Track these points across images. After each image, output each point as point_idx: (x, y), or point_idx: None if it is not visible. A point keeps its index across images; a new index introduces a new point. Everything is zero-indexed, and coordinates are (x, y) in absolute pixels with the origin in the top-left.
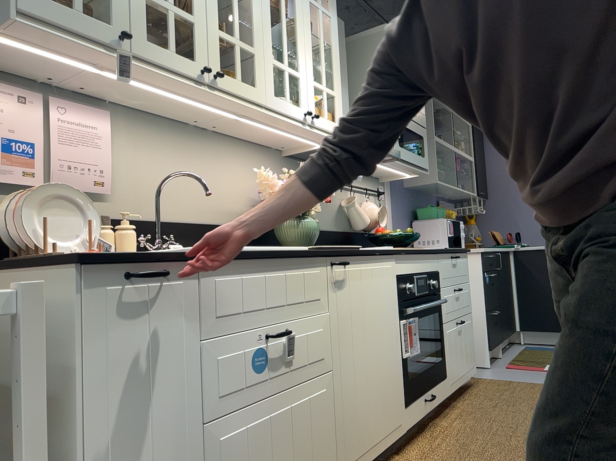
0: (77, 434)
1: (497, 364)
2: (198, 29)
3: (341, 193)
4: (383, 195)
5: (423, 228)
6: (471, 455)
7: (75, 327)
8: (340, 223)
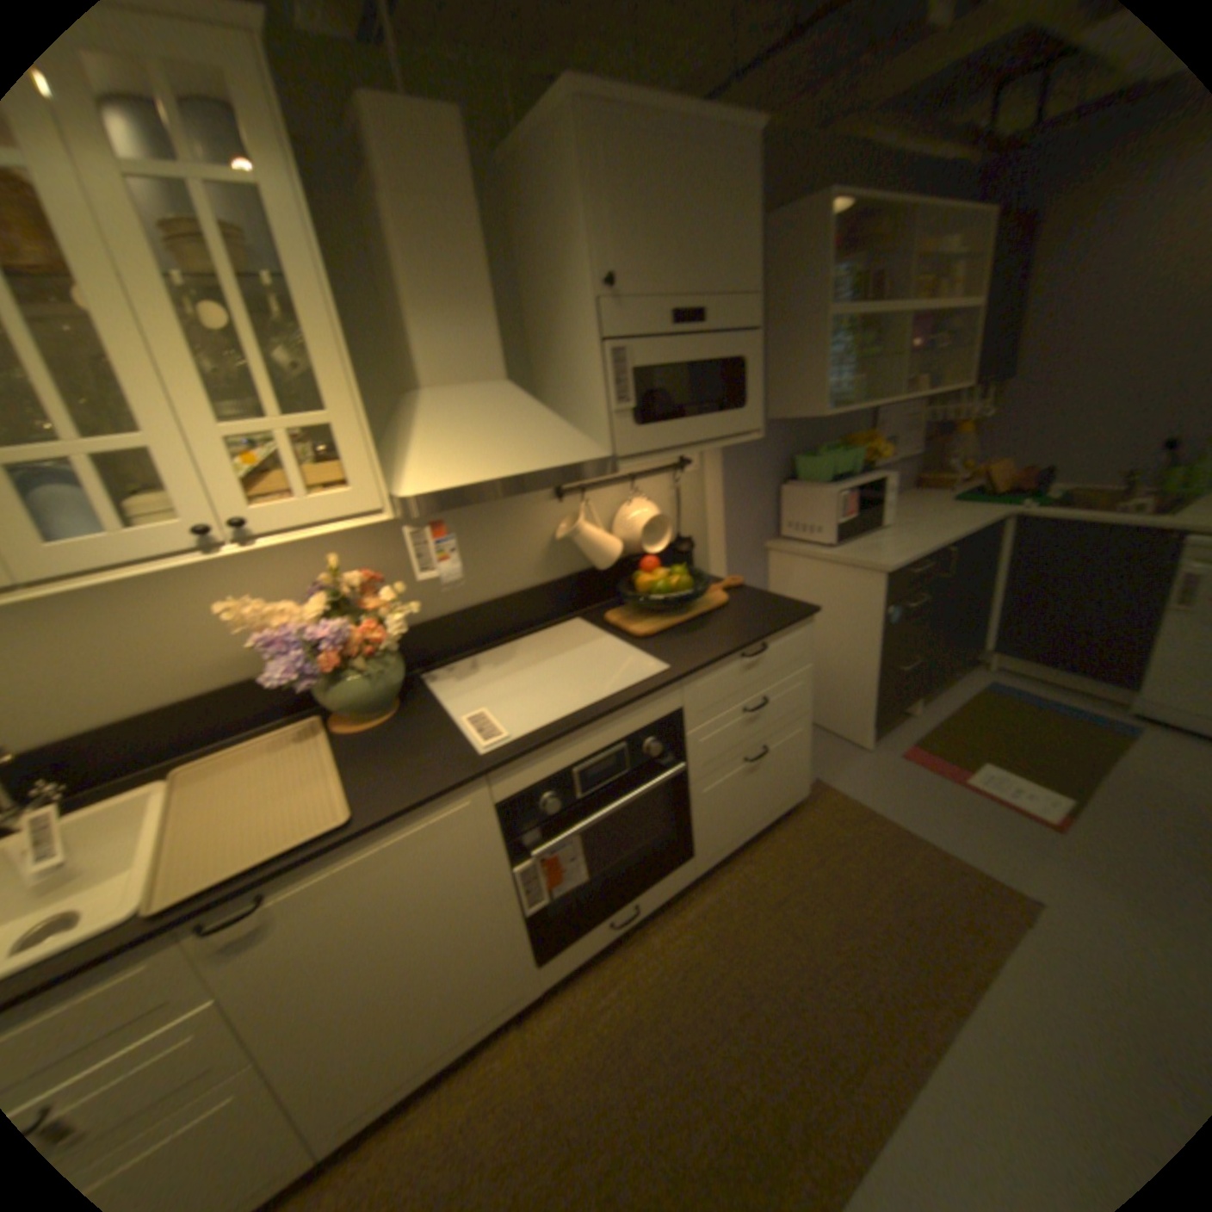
0: None
1: (893, 743)
2: None
3: (557, 507)
4: (692, 462)
5: (799, 498)
6: (619, 1078)
7: None
8: (558, 564)
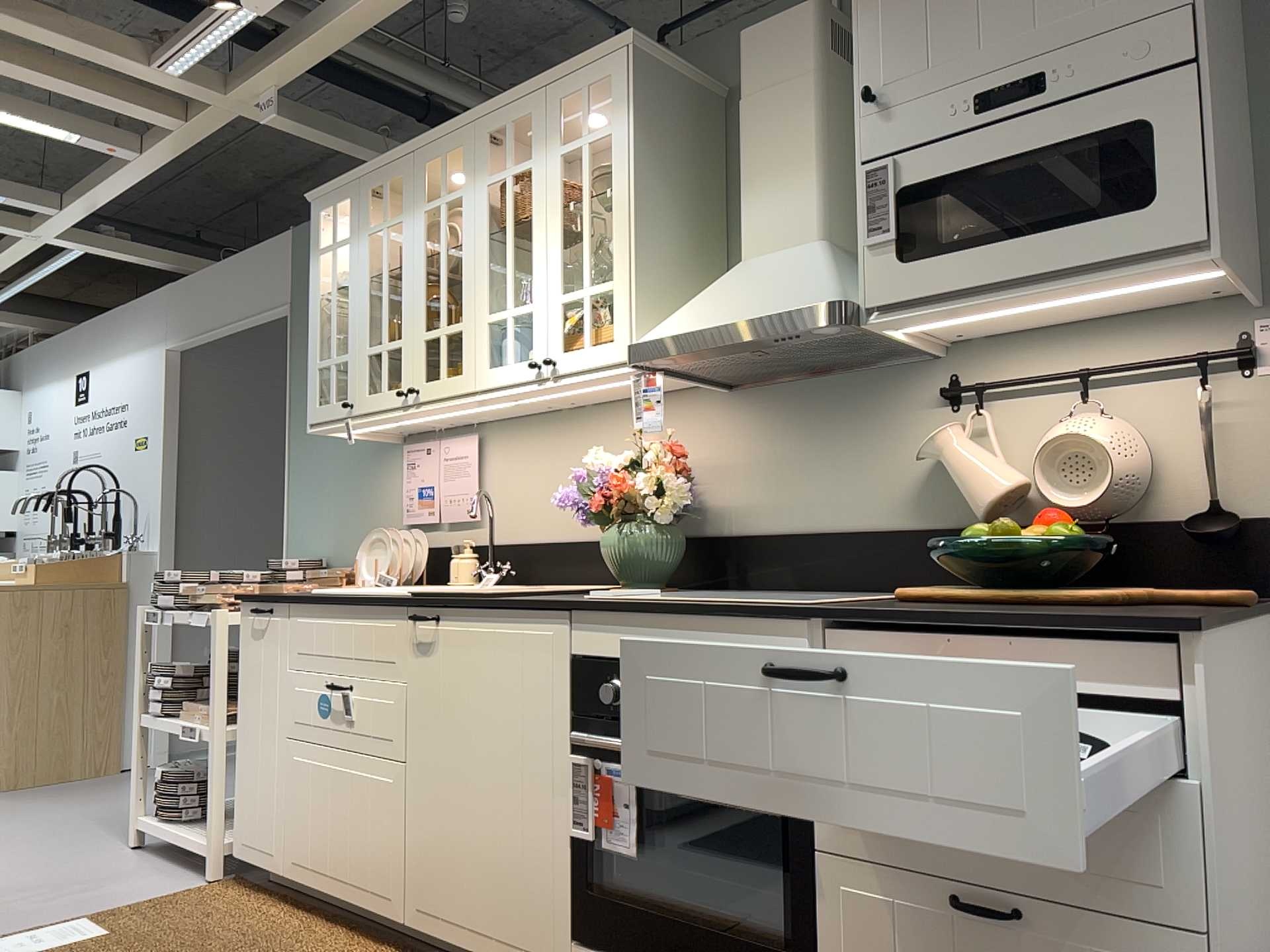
0: (239, 702)
1: None
2: (404, 348)
3: (943, 418)
4: None
5: None
6: None
7: (241, 638)
8: (932, 505)
